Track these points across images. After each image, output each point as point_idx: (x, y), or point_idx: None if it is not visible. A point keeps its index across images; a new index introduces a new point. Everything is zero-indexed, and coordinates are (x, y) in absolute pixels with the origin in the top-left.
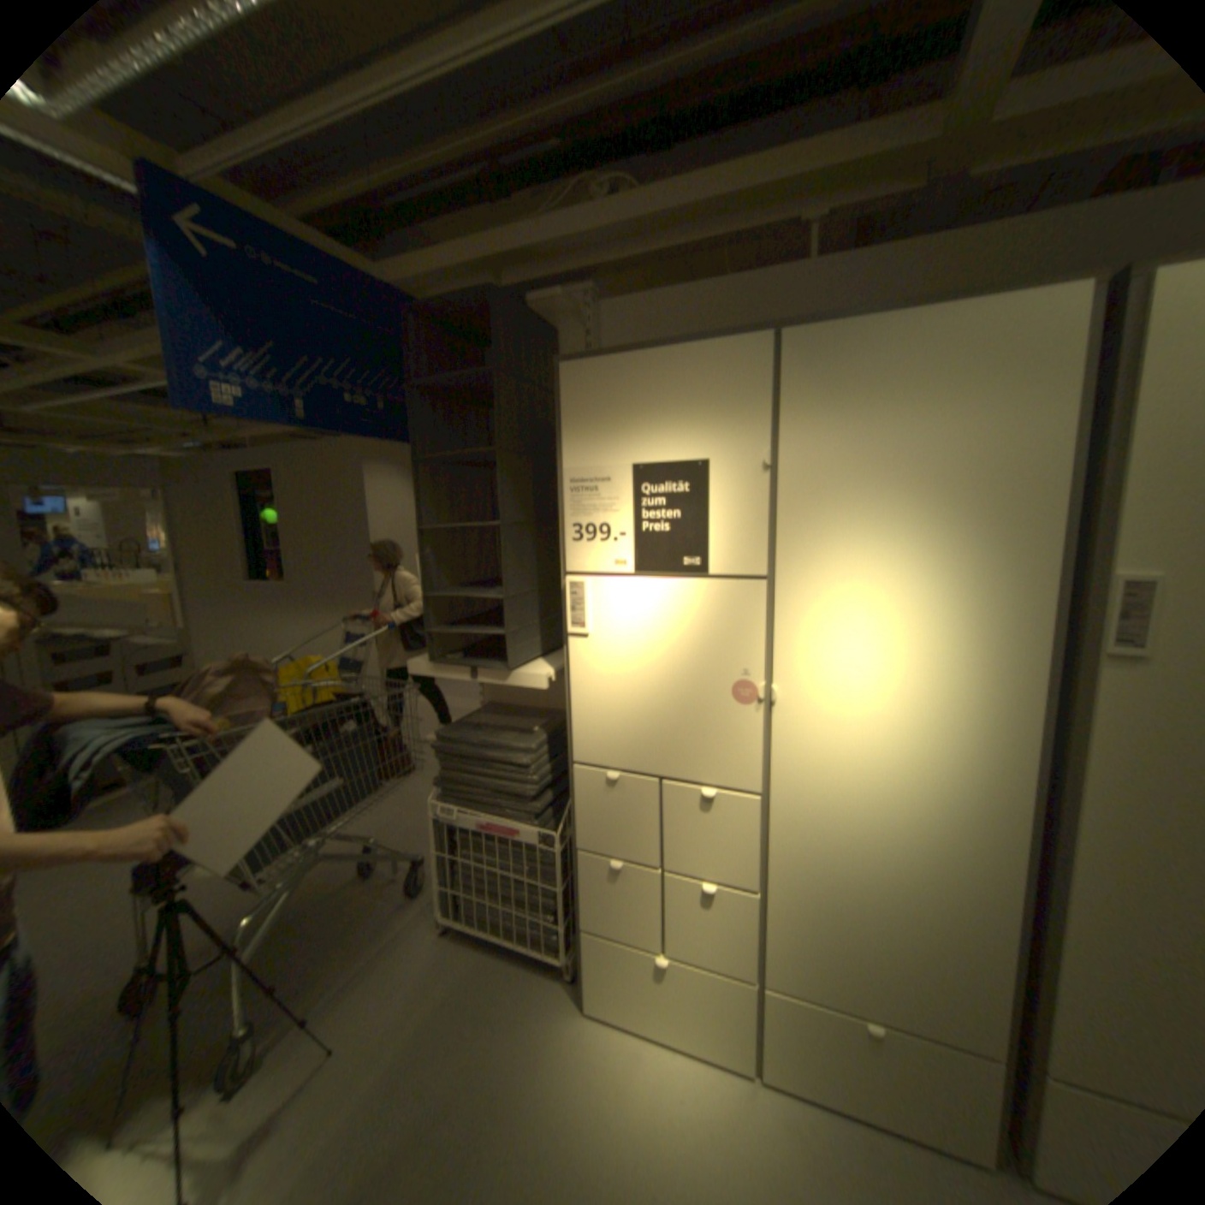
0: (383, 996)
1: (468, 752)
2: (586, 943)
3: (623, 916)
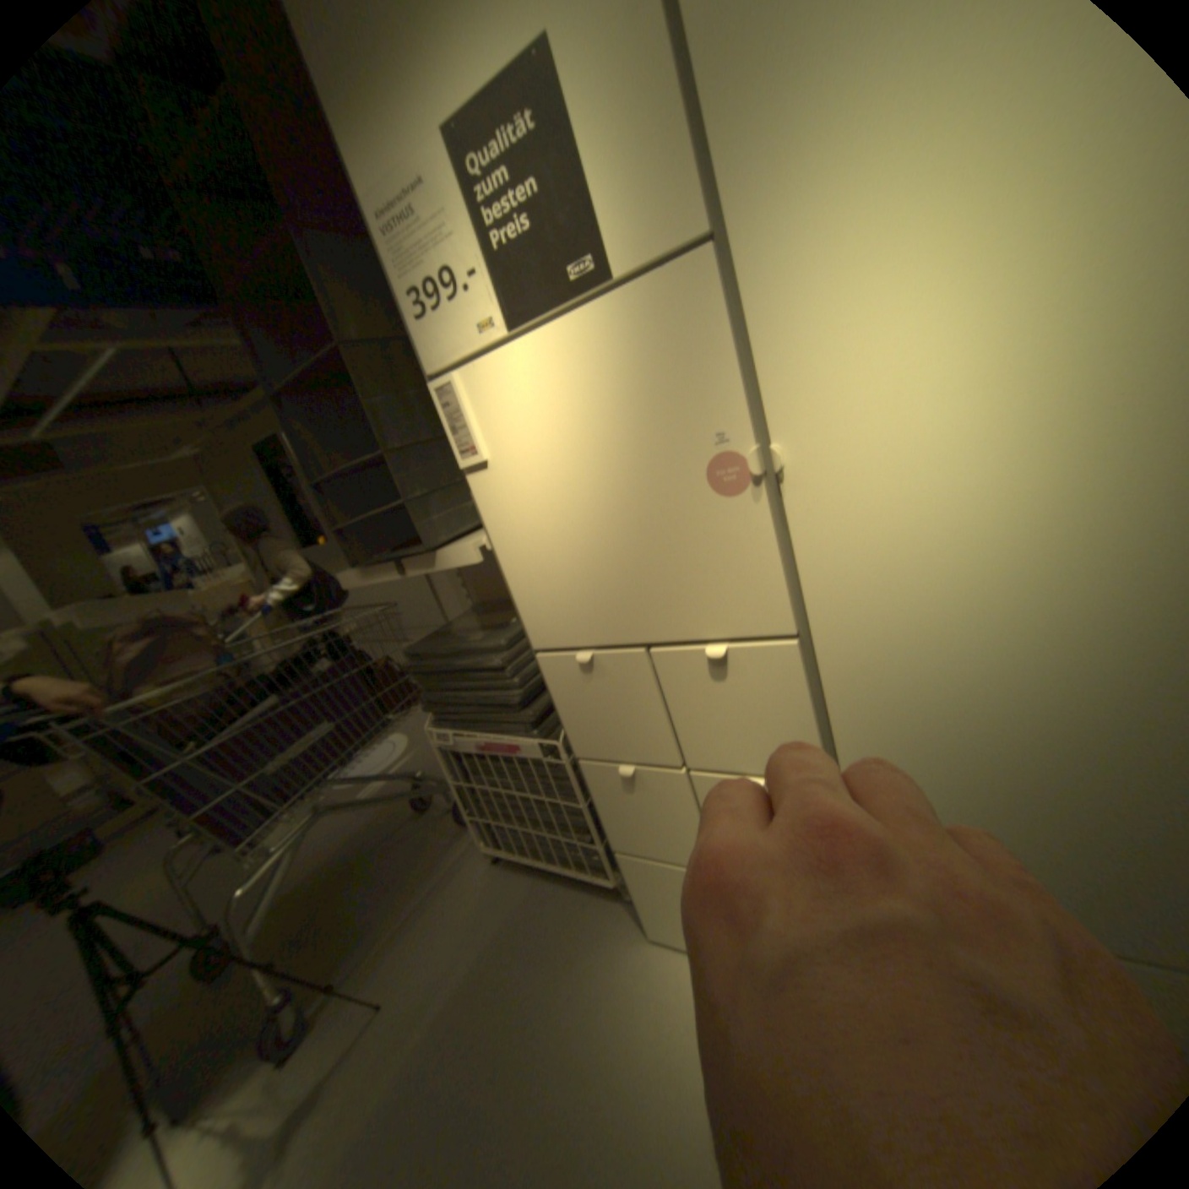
0: (436, 939)
1: (440, 667)
2: (625, 865)
3: (658, 831)
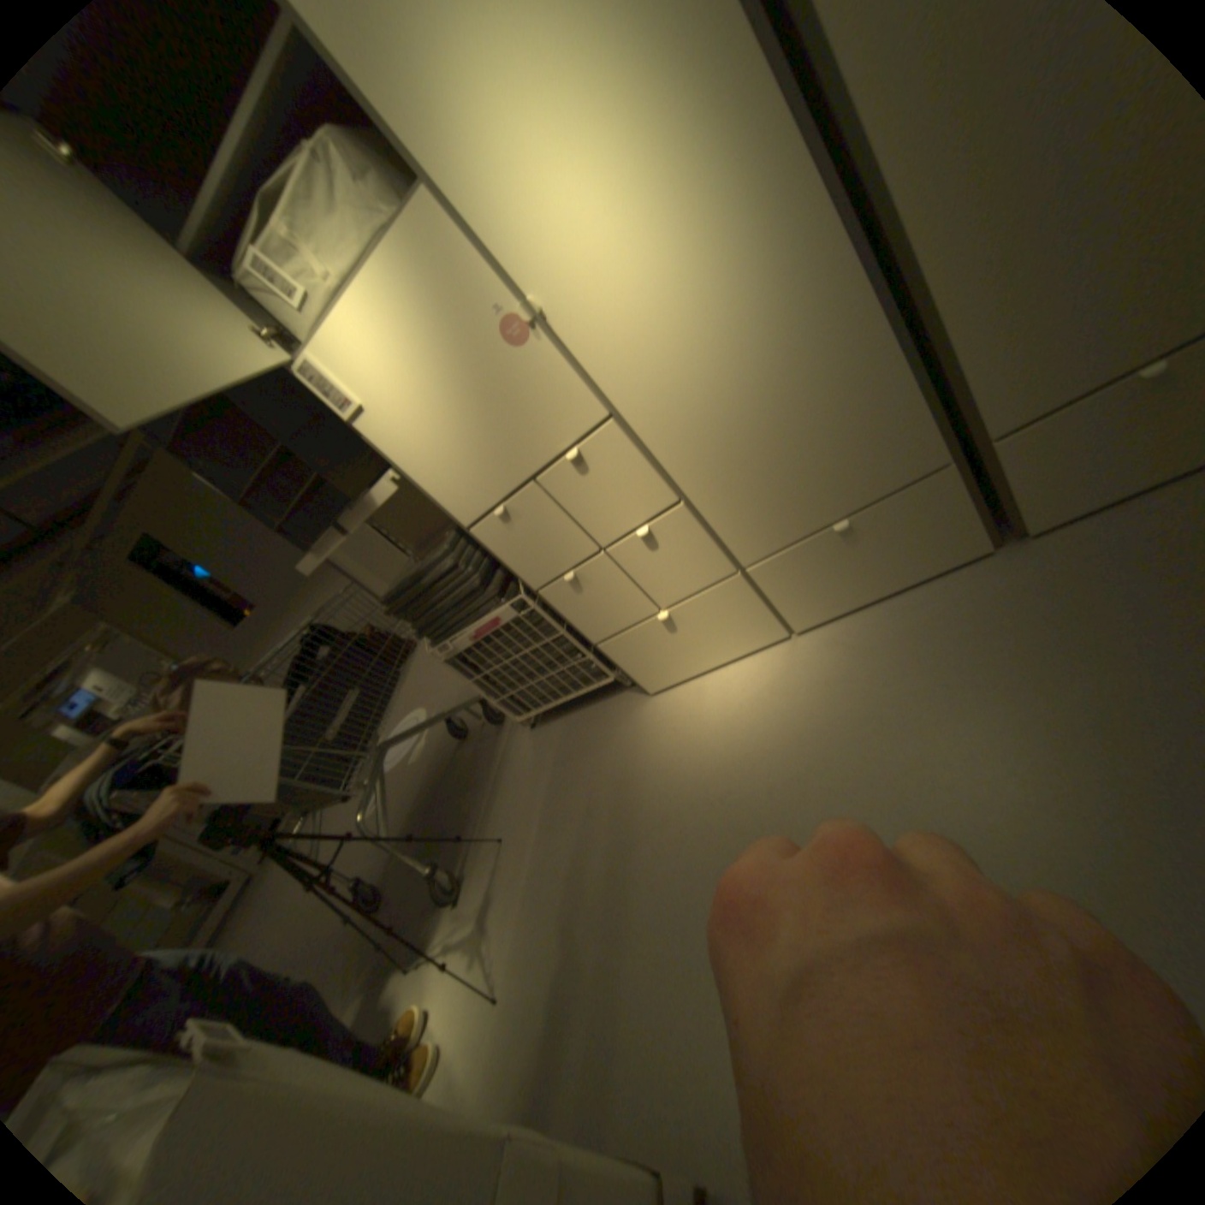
0: (516, 789)
1: (412, 595)
2: (607, 649)
3: (612, 608)
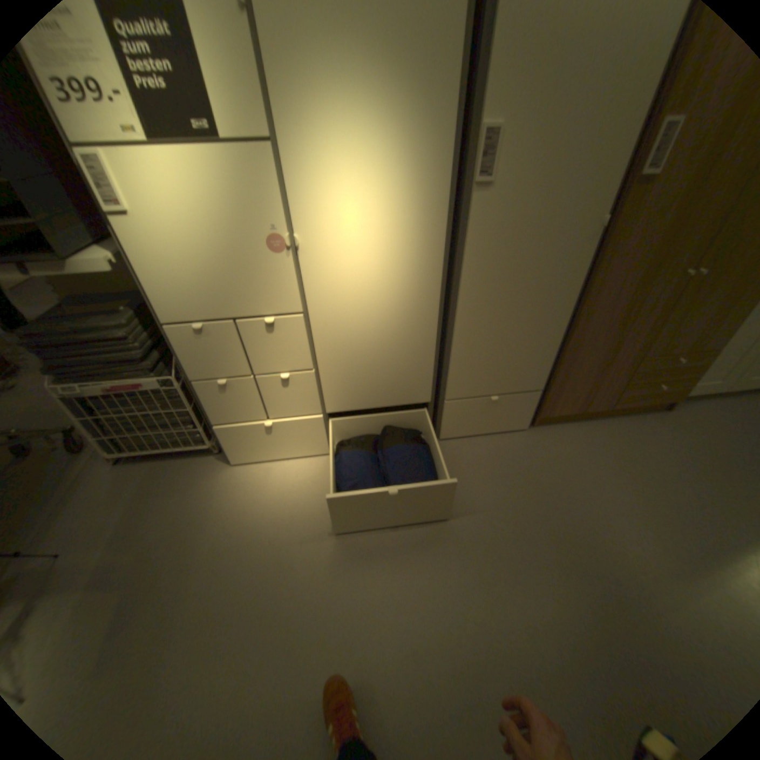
0: (86, 511)
1: (64, 341)
2: (220, 430)
3: (238, 408)
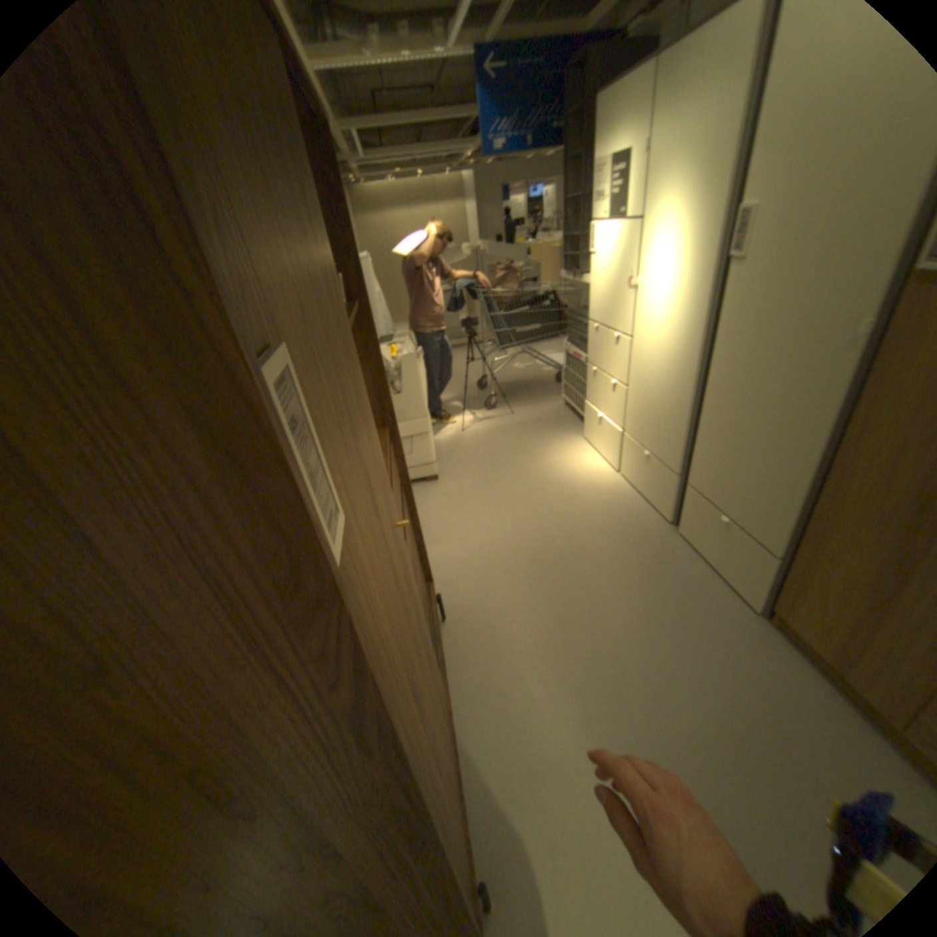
0: (535, 410)
1: (574, 318)
2: (587, 405)
3: (595, 394)
